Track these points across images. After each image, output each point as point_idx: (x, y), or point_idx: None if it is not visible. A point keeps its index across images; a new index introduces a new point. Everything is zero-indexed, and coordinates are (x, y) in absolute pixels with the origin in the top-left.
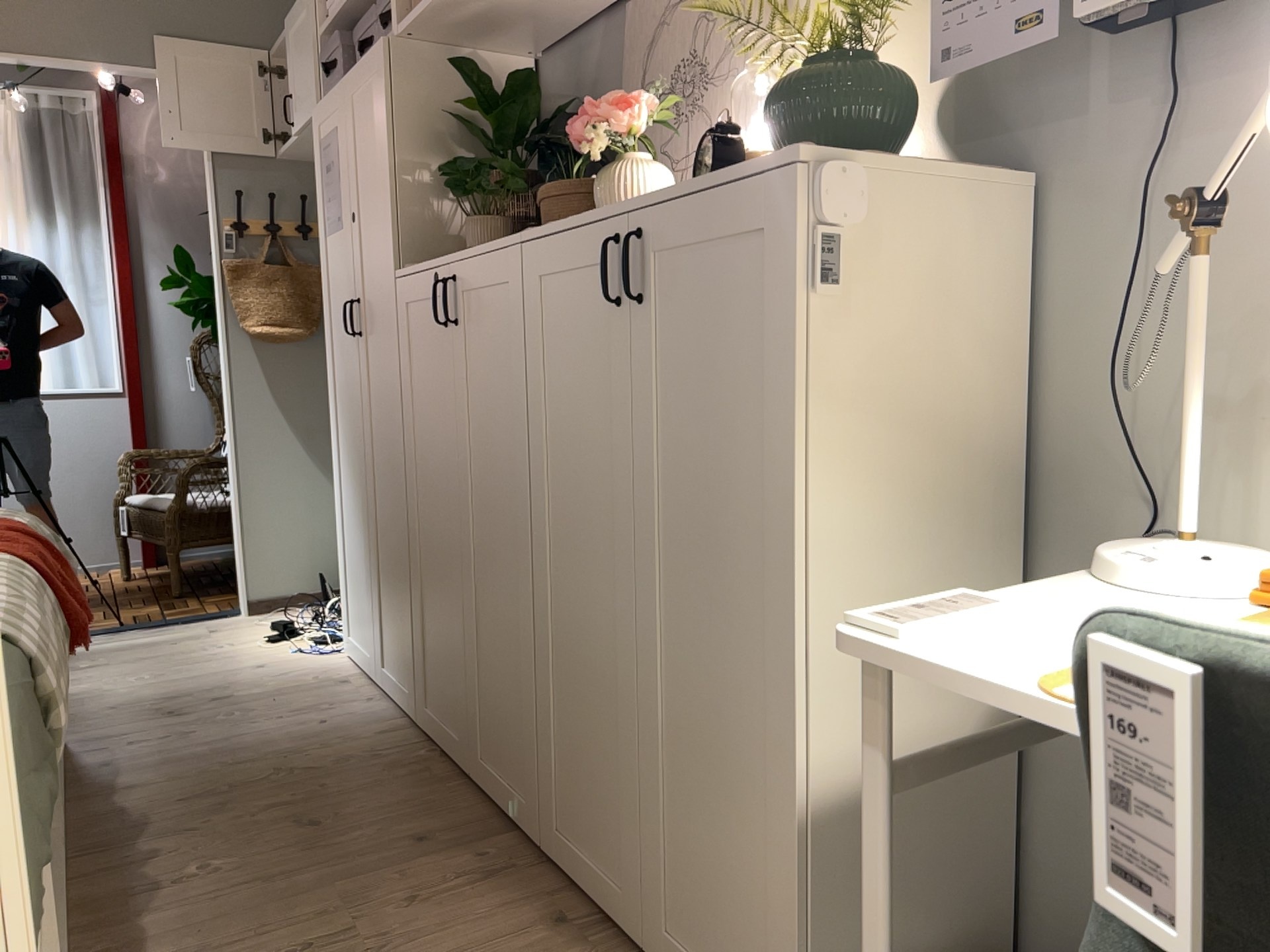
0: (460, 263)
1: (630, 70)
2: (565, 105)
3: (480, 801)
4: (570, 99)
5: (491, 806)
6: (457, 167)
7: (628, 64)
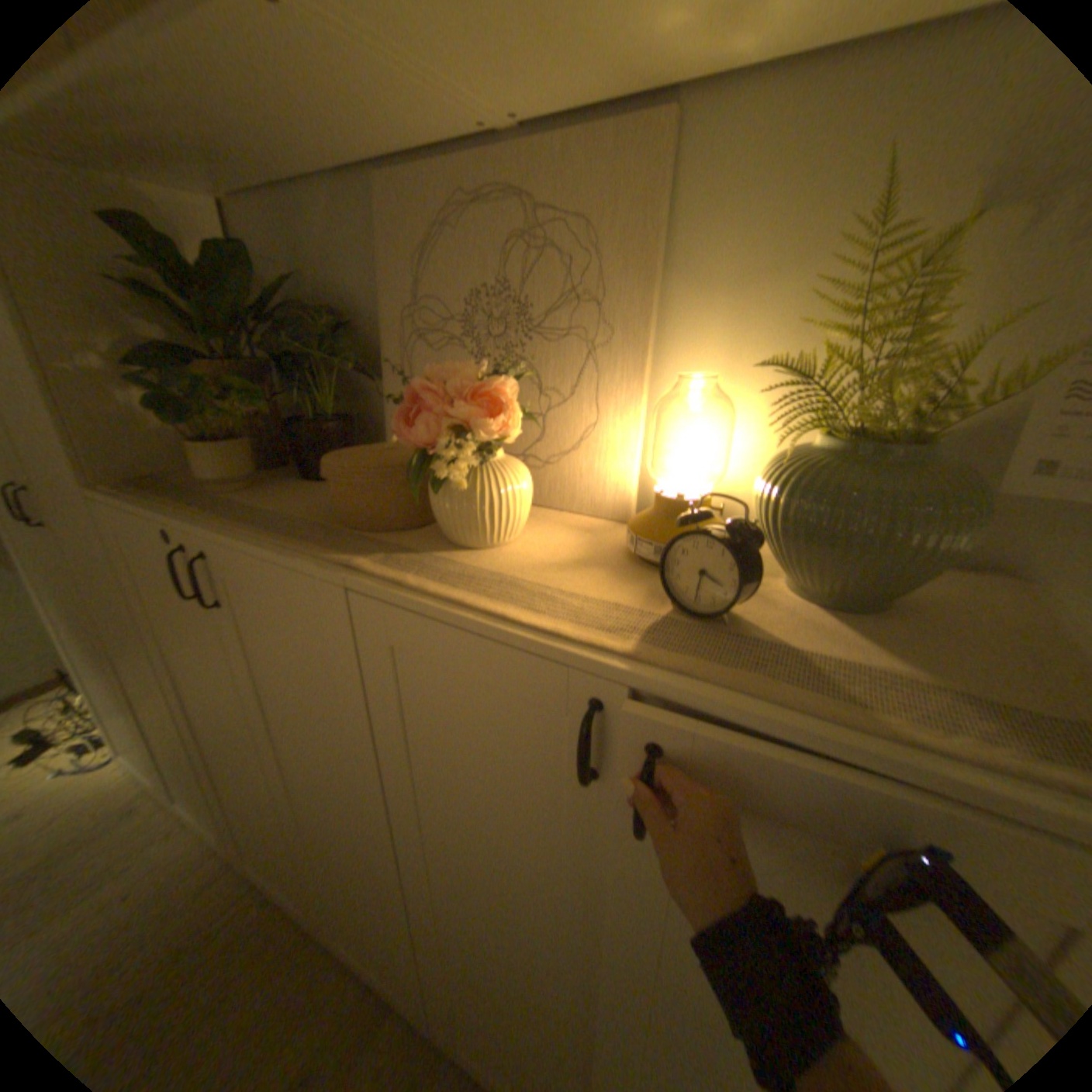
0: (215, 544)
1: (381, 260)
2: (277, 272)
3: (338, 967)
4: (283, 266)
5: (352, 973)
6: (147, 351)
7: (383, 256)
